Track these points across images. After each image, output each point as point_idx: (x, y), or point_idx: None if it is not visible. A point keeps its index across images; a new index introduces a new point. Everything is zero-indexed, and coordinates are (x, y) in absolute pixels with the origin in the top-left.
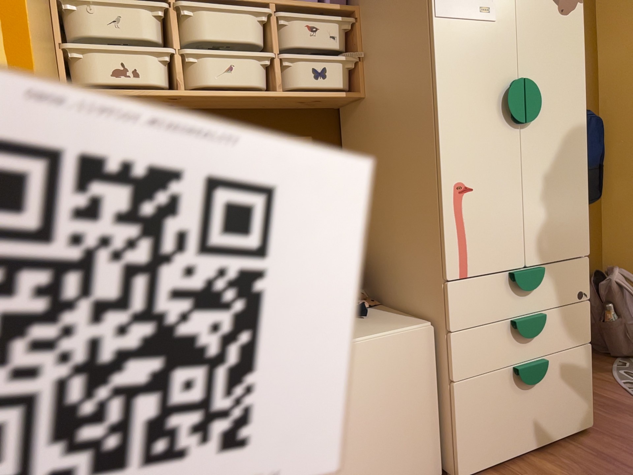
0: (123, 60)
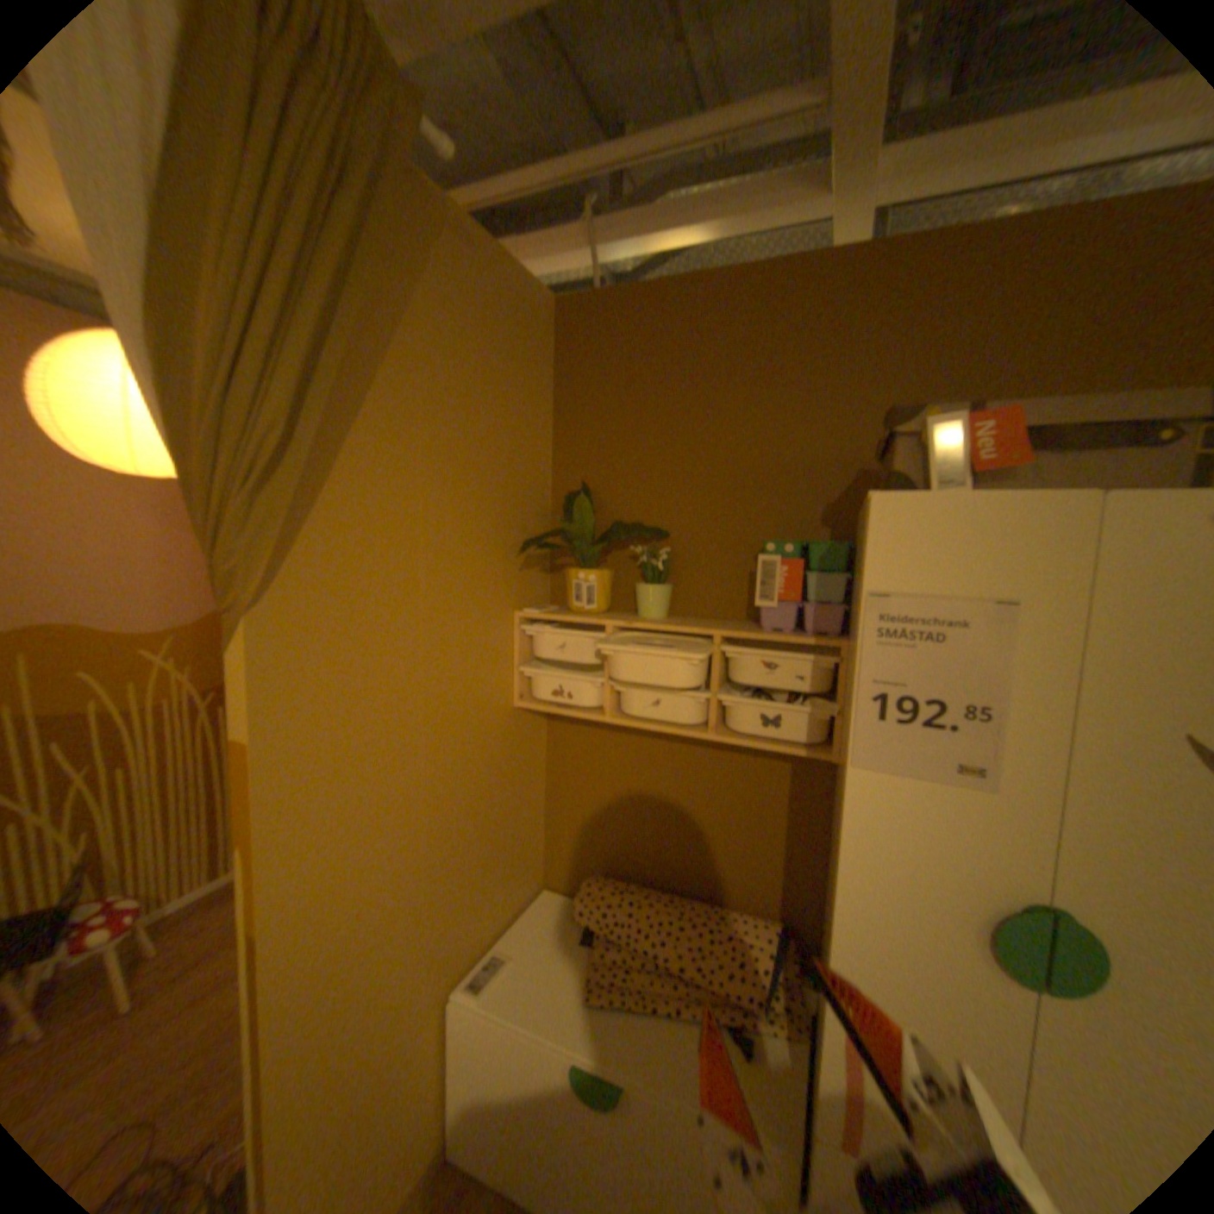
0: (563, 680)
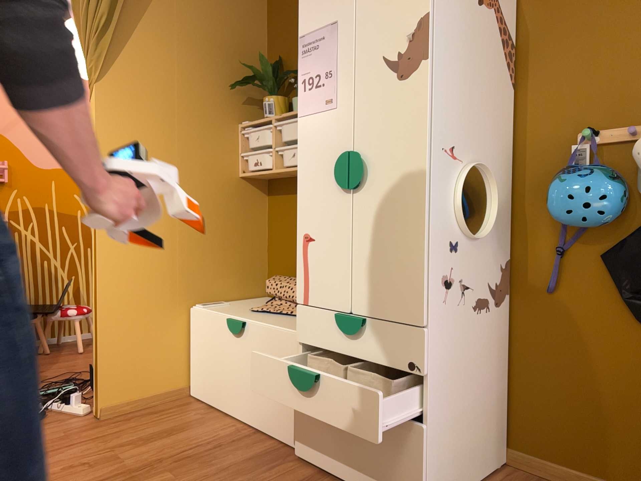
0: (257, 156)
